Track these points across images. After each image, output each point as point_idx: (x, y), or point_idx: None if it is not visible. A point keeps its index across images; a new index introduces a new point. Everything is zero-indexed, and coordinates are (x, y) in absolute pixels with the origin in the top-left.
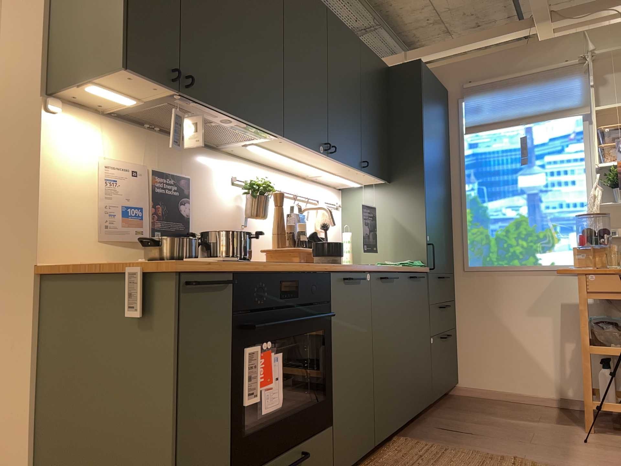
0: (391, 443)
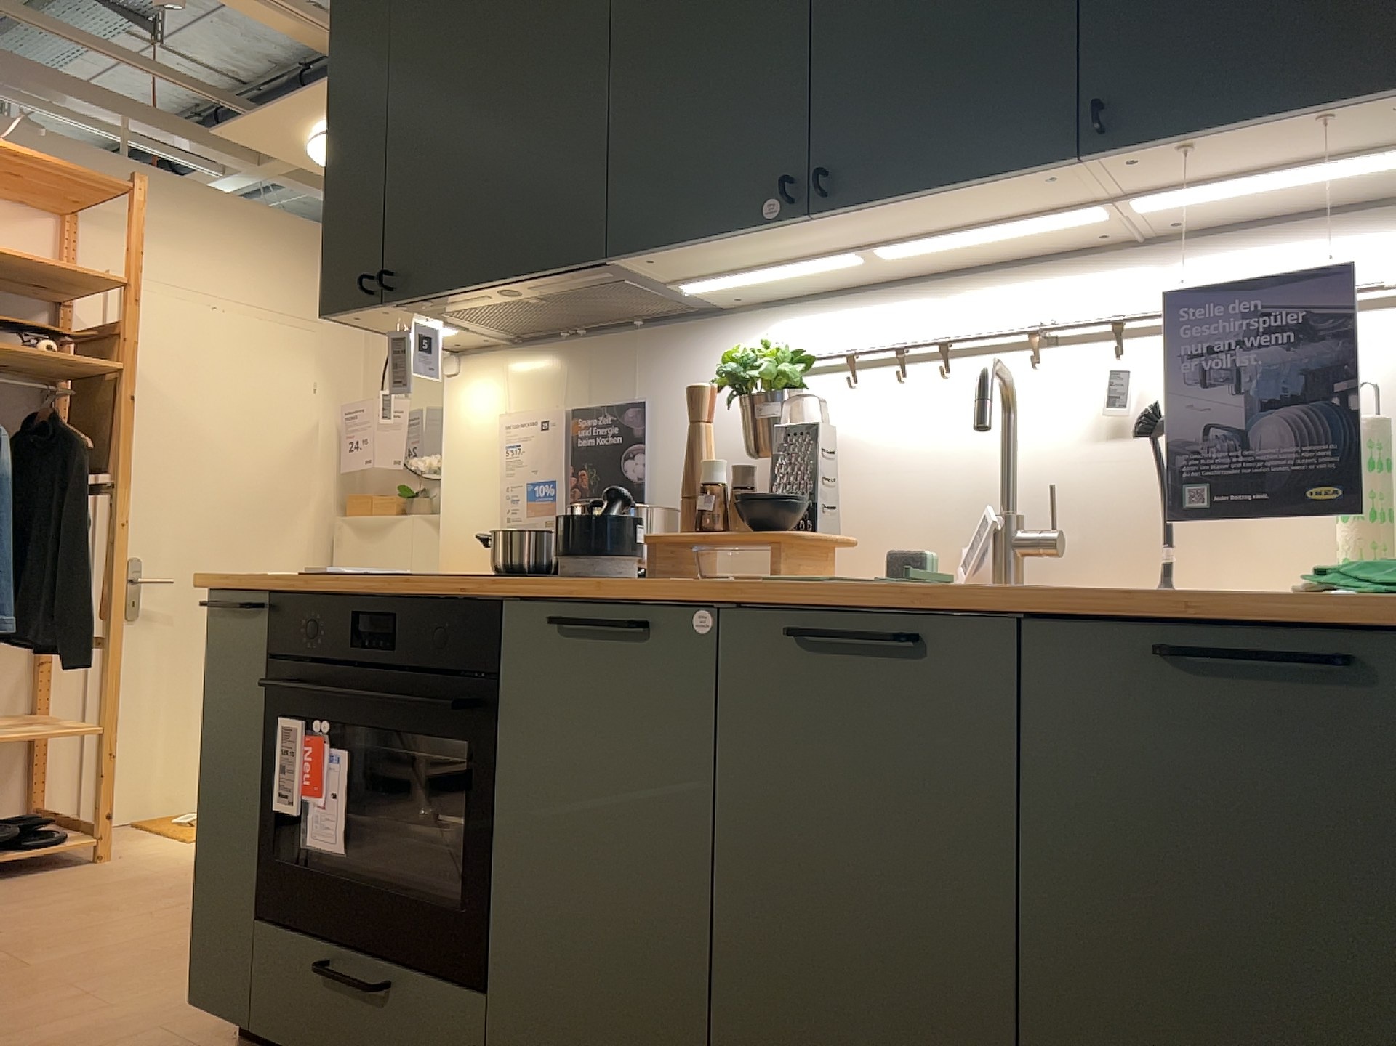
0: None
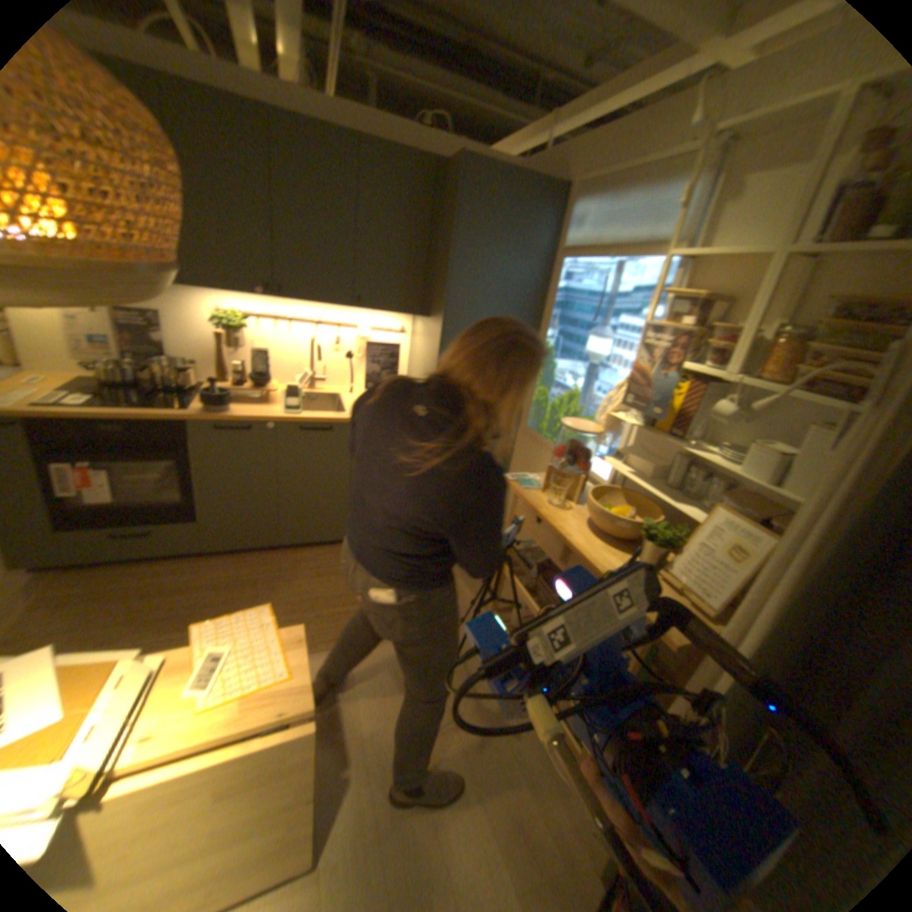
0: (326, 550)
